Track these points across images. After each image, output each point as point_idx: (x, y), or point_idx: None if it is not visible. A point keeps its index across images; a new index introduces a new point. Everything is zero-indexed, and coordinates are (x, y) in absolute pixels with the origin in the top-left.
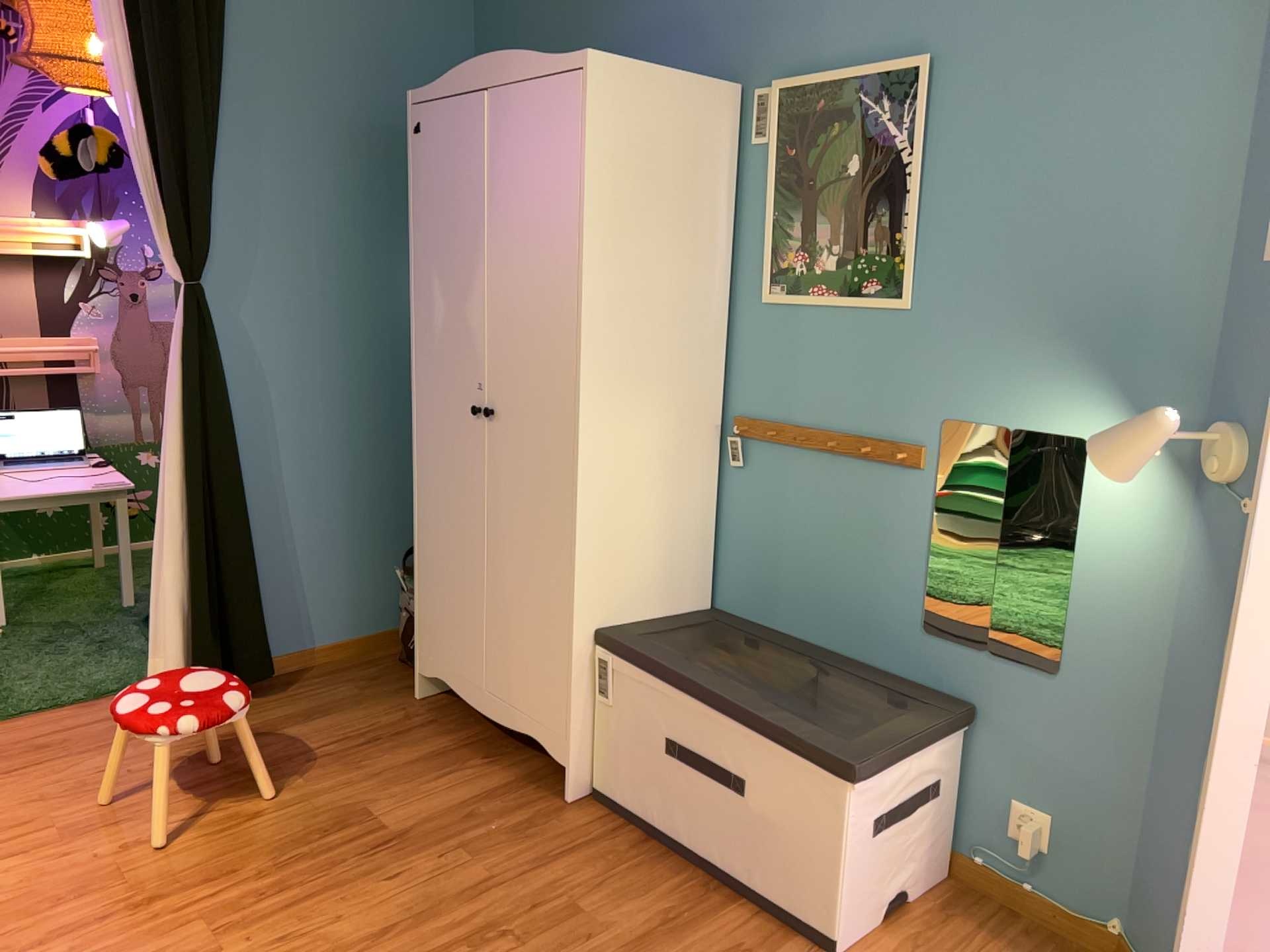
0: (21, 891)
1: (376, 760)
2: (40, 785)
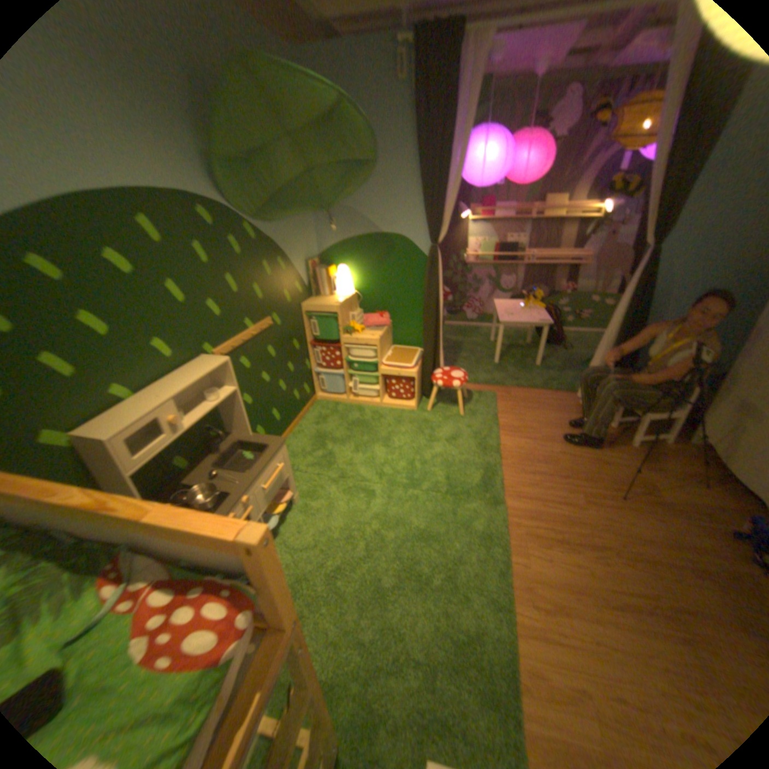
0: (529, 452)
1: (664, 465)
2: (538, 418)
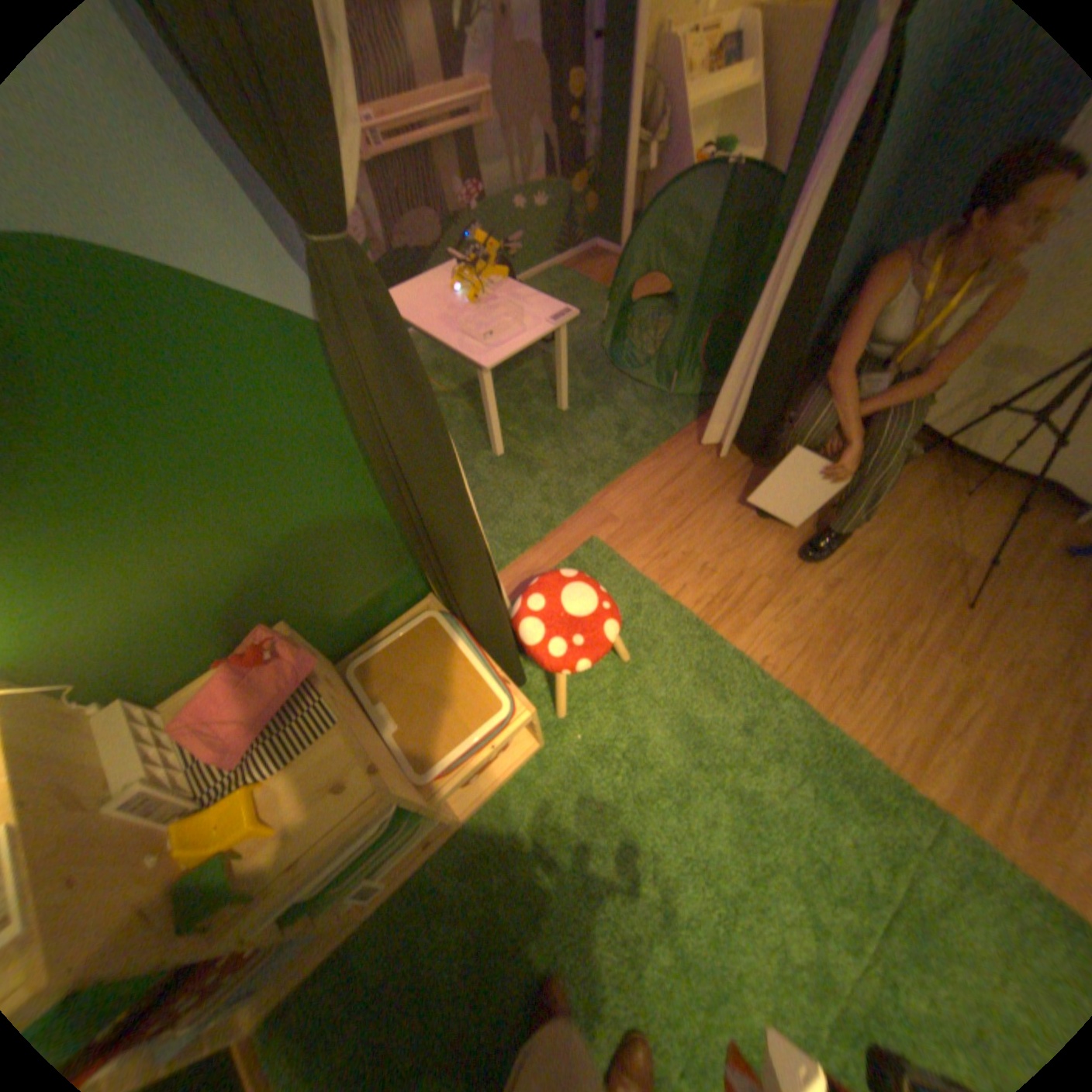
0: (802, 634)
1: (905, 493)
2: (712, 536)
